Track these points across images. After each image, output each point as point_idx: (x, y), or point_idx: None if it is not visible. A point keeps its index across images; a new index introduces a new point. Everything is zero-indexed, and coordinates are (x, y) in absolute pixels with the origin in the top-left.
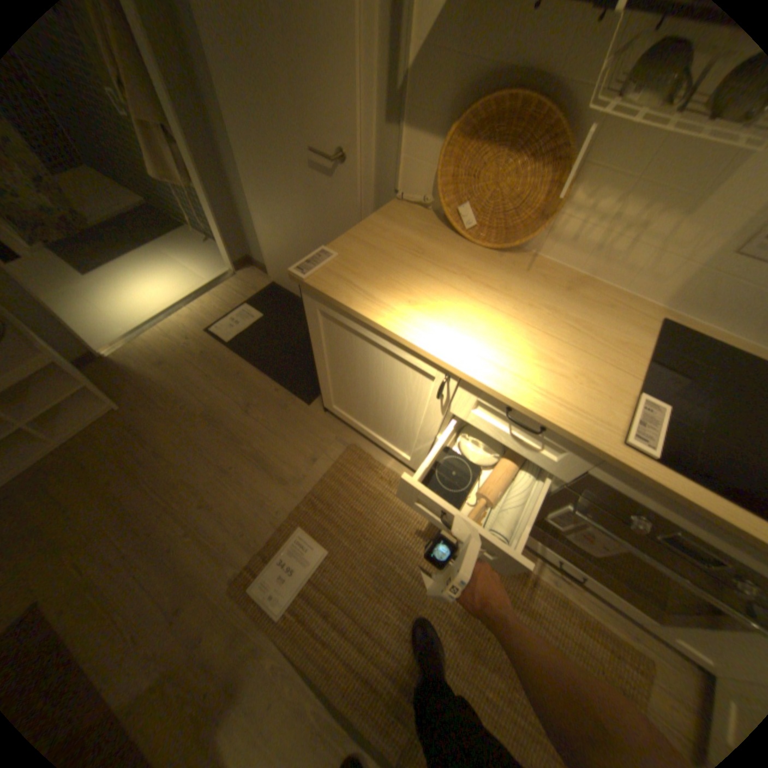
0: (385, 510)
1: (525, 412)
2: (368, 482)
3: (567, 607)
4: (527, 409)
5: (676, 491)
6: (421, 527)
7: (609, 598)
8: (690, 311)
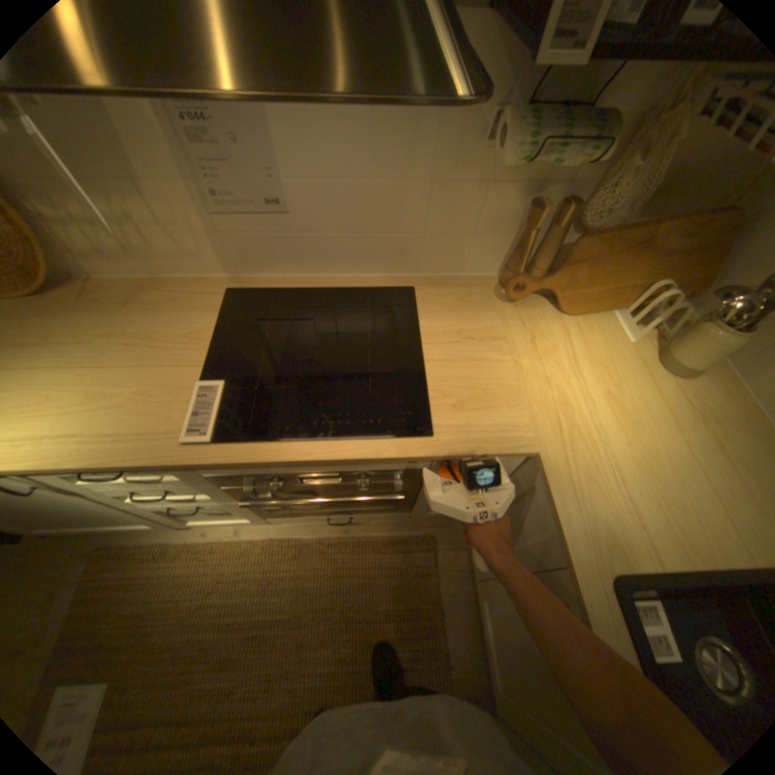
0: (158, 590)
1: (77, 472)
2: (128, 576)
3: (358, 545)
4: (72, 469)
5: (231, 462)
6: (205, 577)
7: (375, 518)
8: (245, 272)
